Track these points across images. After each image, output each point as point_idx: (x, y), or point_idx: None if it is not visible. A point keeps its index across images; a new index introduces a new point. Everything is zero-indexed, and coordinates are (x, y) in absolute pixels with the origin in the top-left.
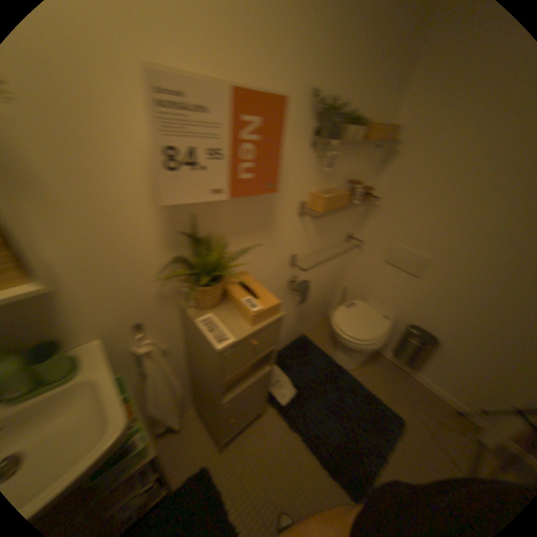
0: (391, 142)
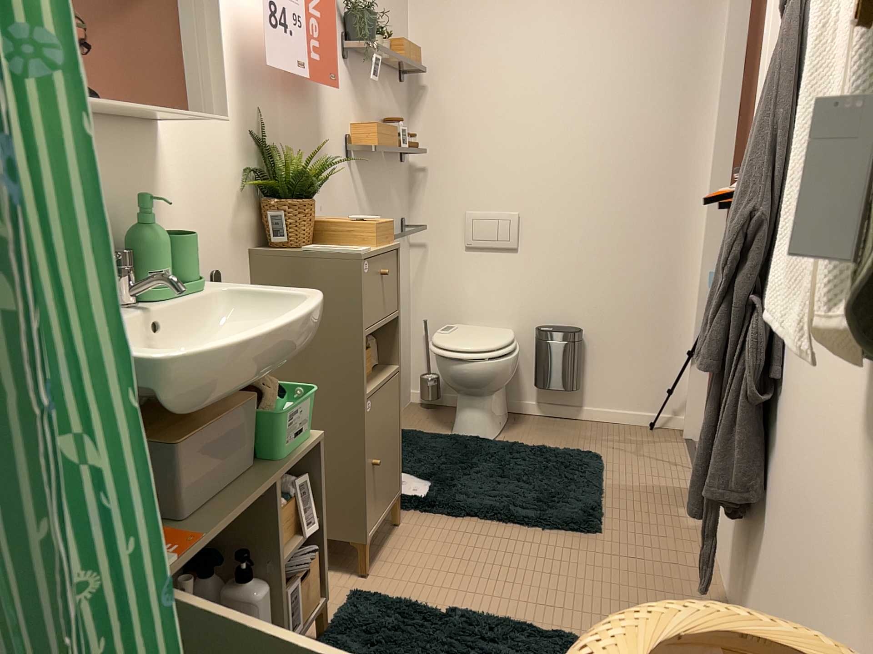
0: (414, 78)
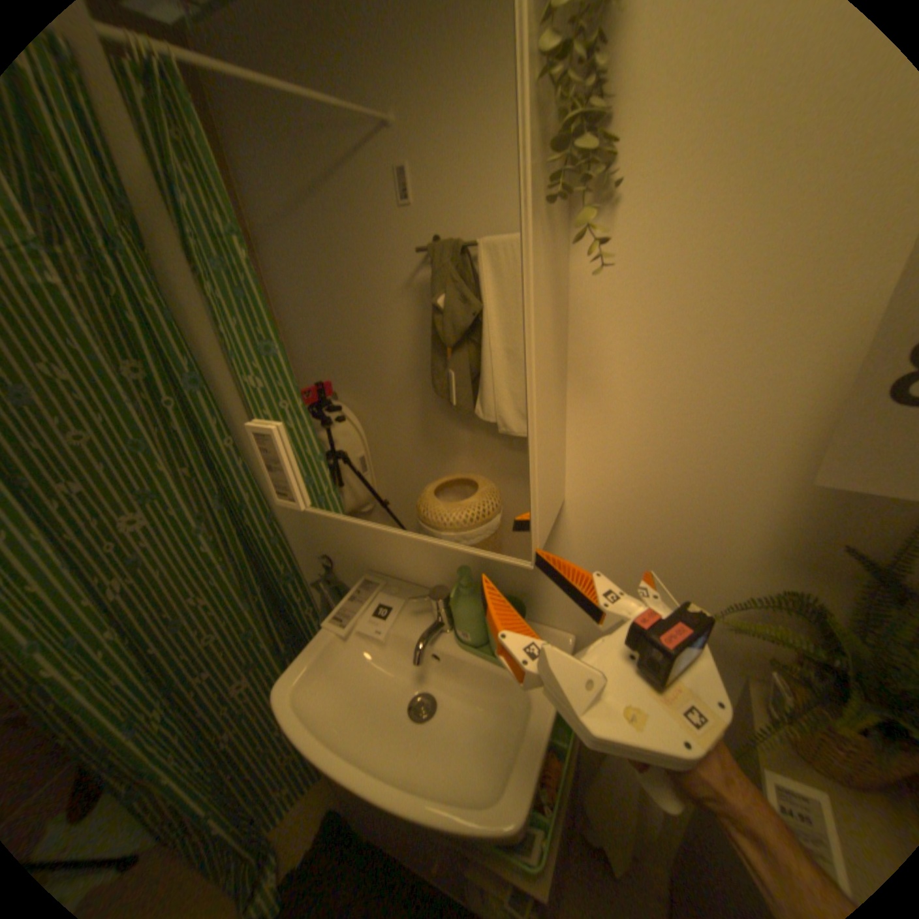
0: None
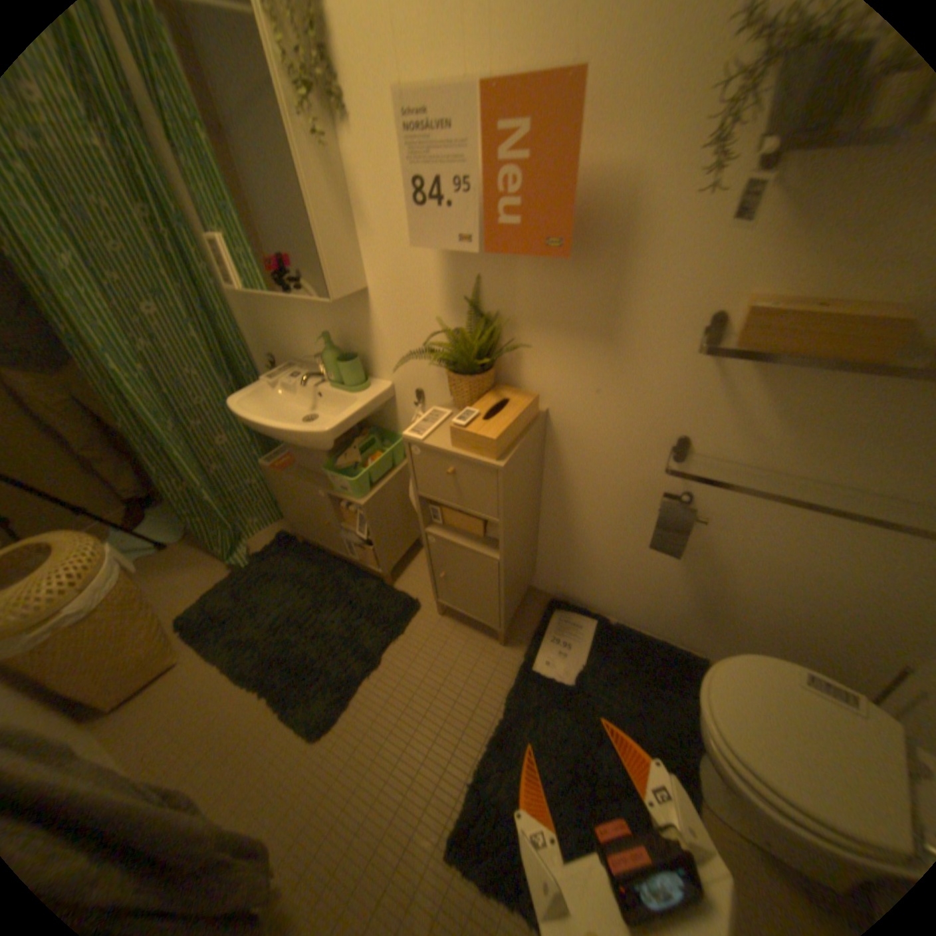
0: None
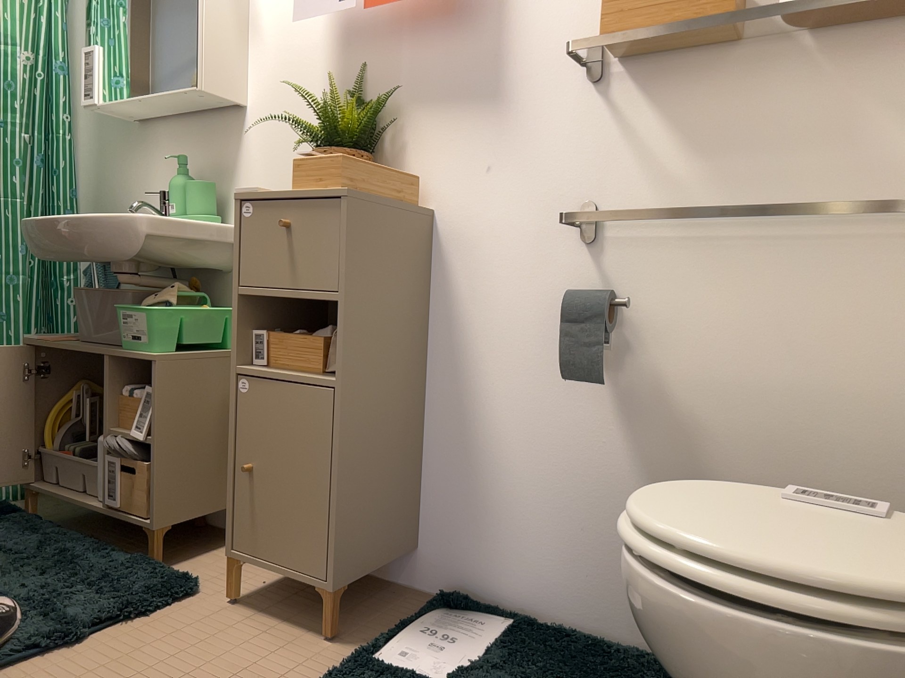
0: None
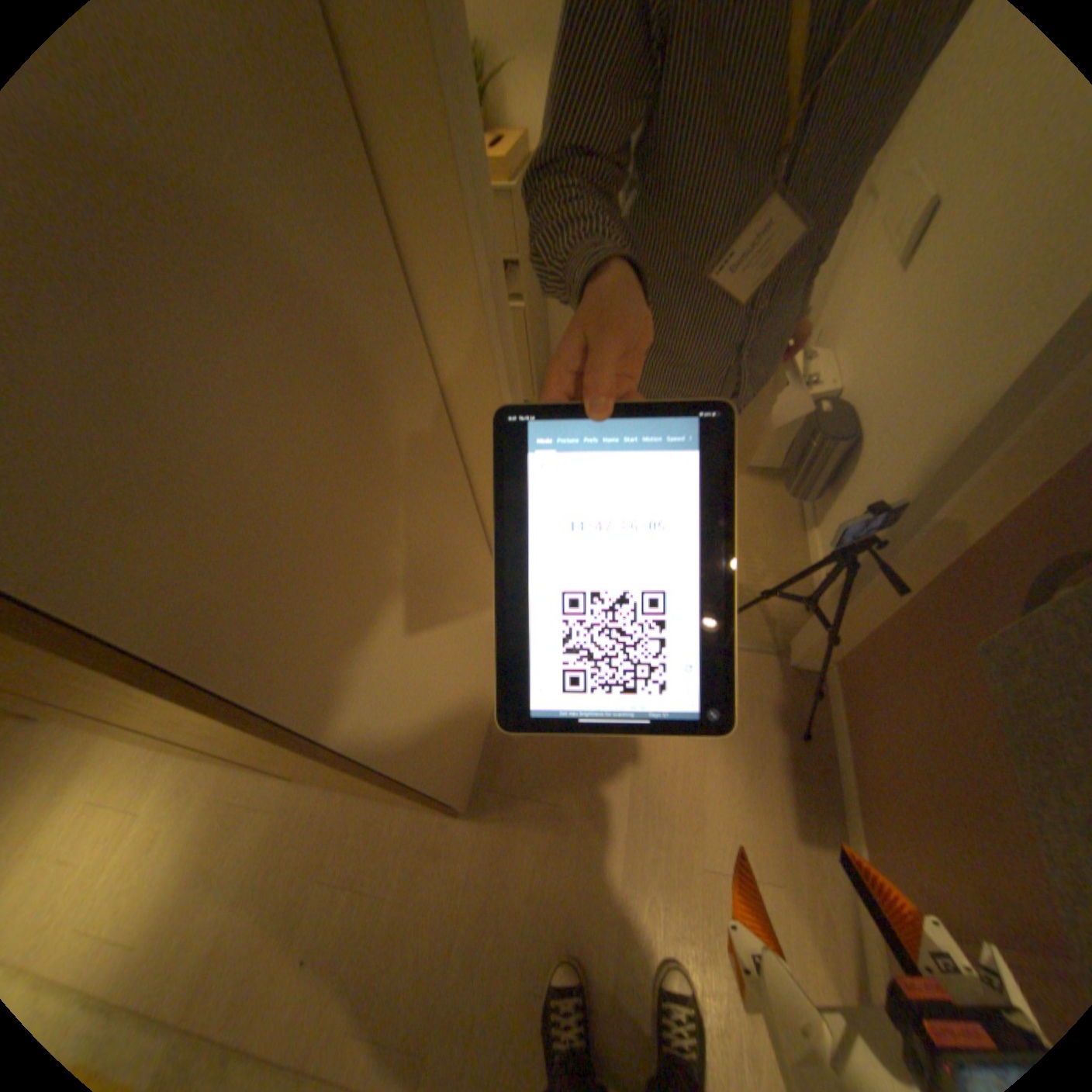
0: None
